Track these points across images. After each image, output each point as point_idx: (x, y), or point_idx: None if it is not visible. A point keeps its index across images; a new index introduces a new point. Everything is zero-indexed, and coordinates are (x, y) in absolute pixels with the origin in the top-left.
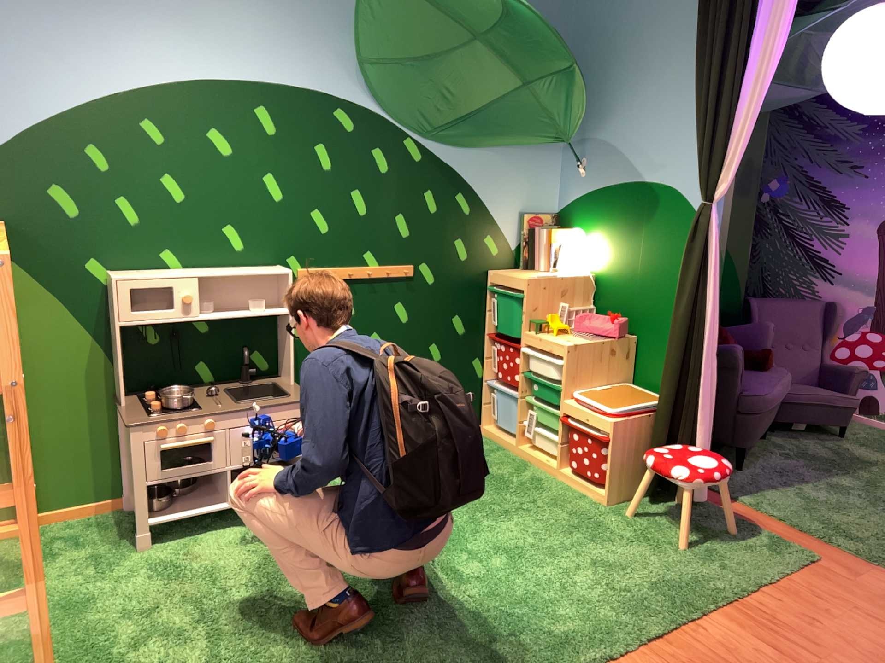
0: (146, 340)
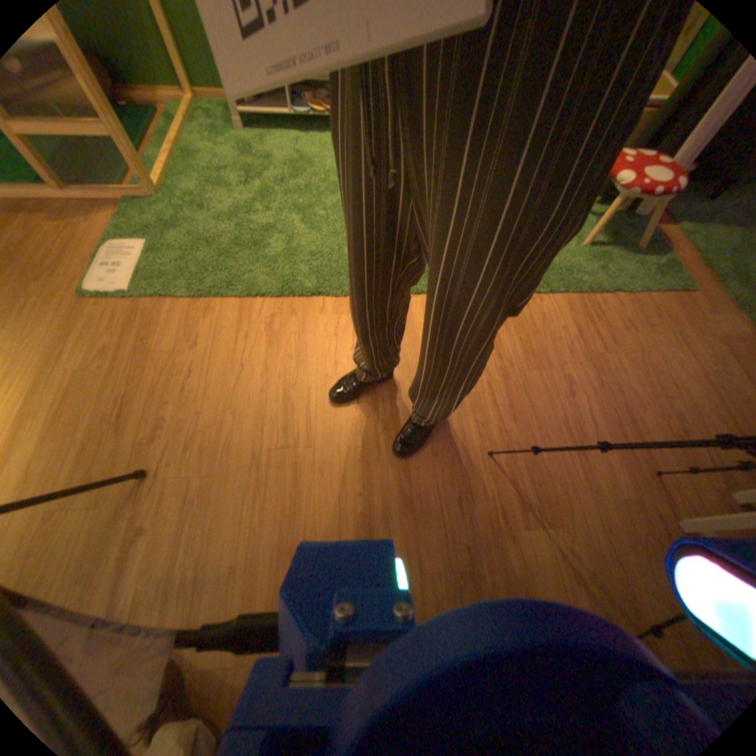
0: None
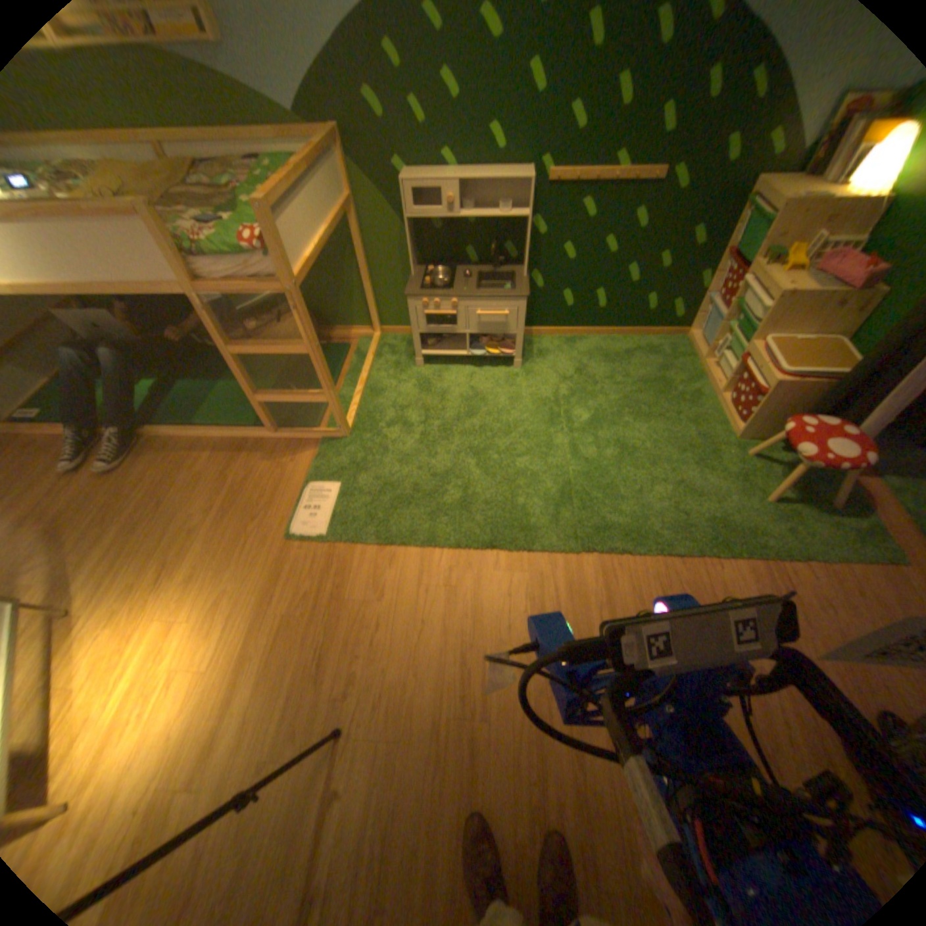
0: (428, 227)
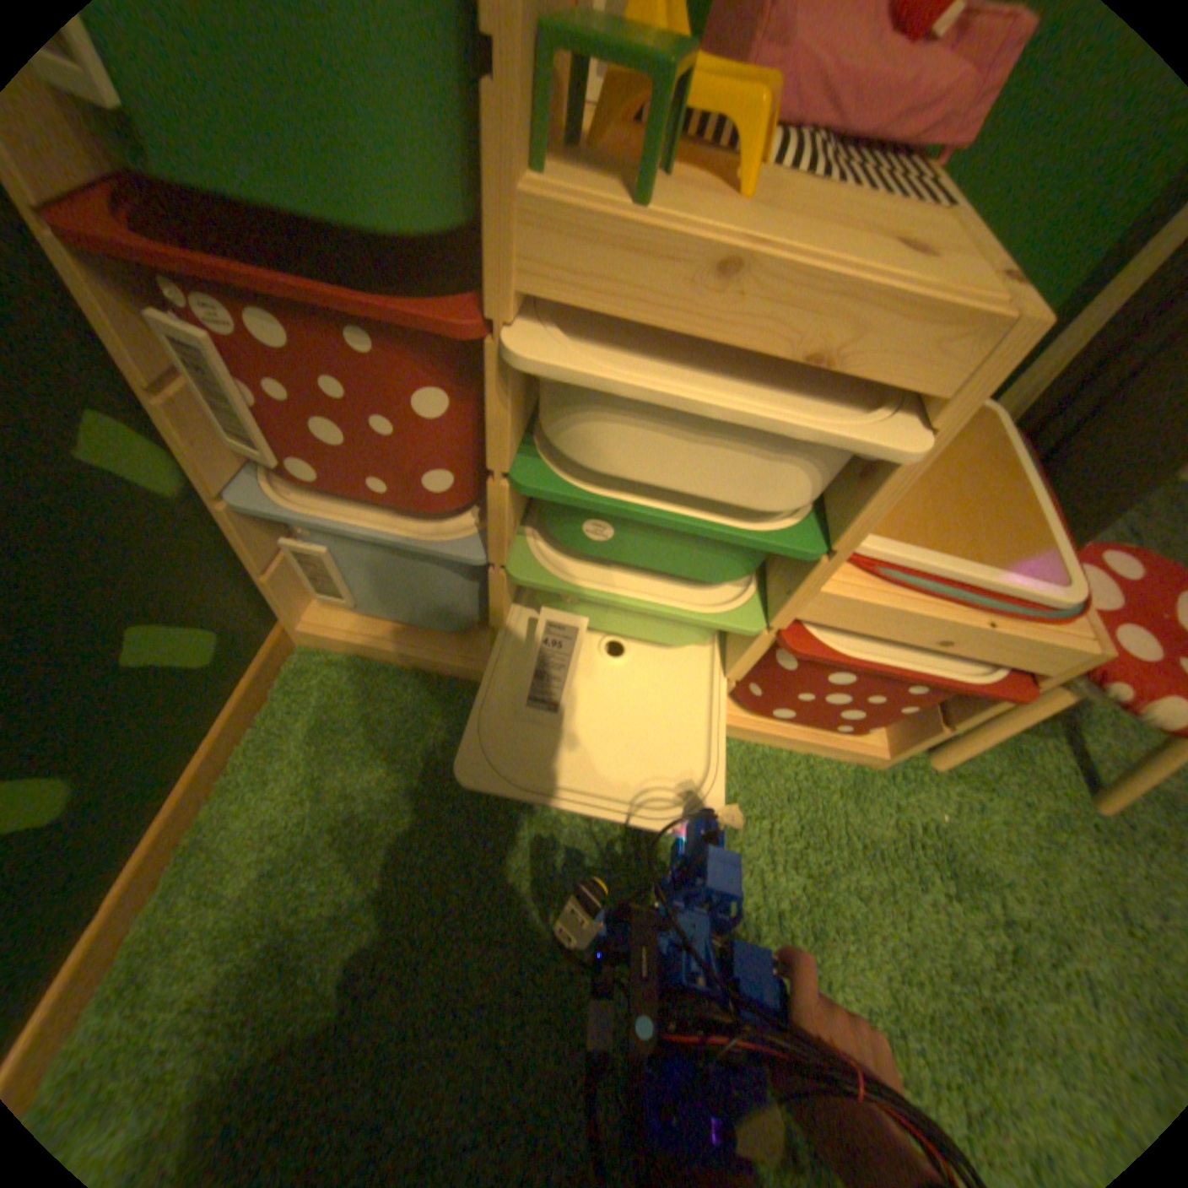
0: None
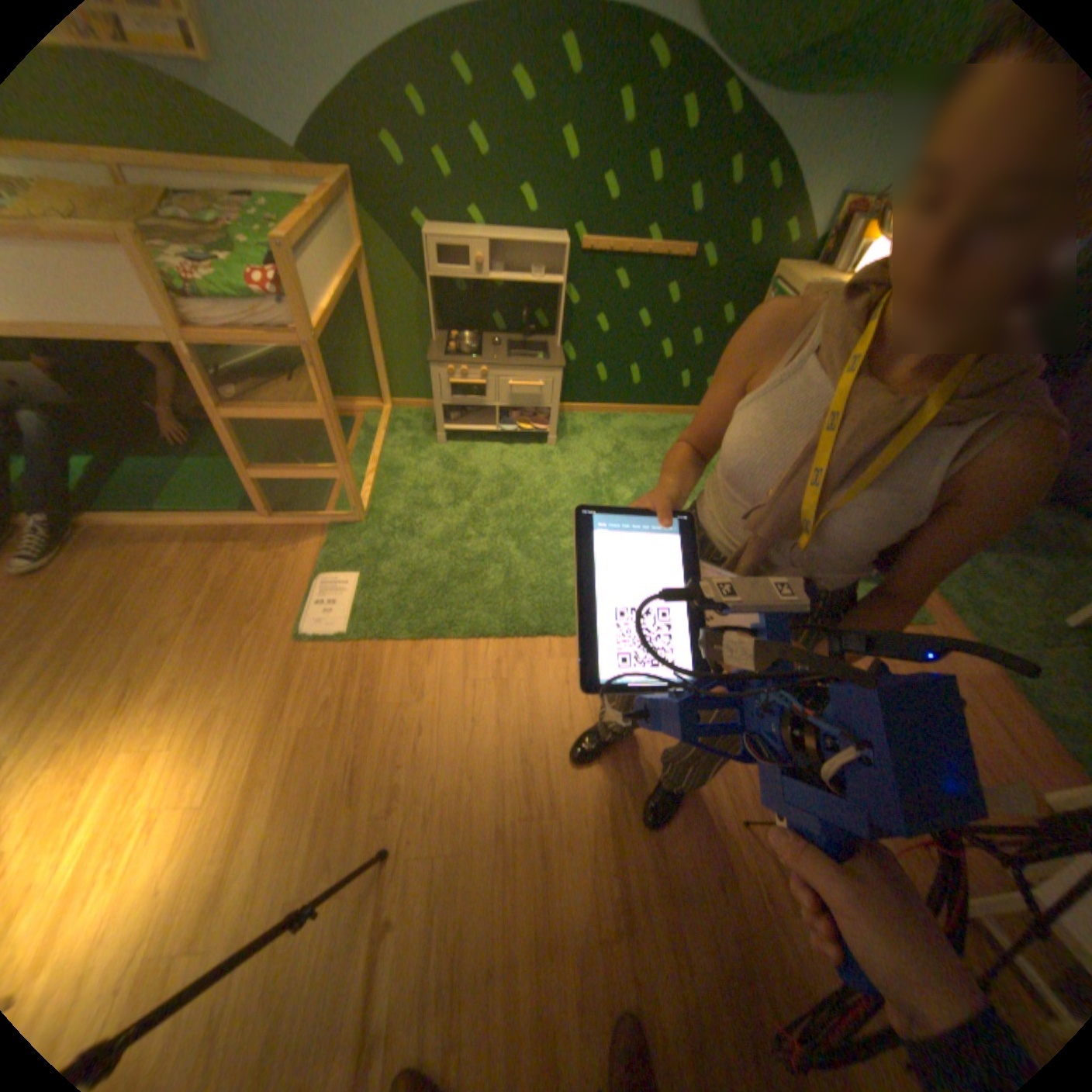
0: (451, 289)
